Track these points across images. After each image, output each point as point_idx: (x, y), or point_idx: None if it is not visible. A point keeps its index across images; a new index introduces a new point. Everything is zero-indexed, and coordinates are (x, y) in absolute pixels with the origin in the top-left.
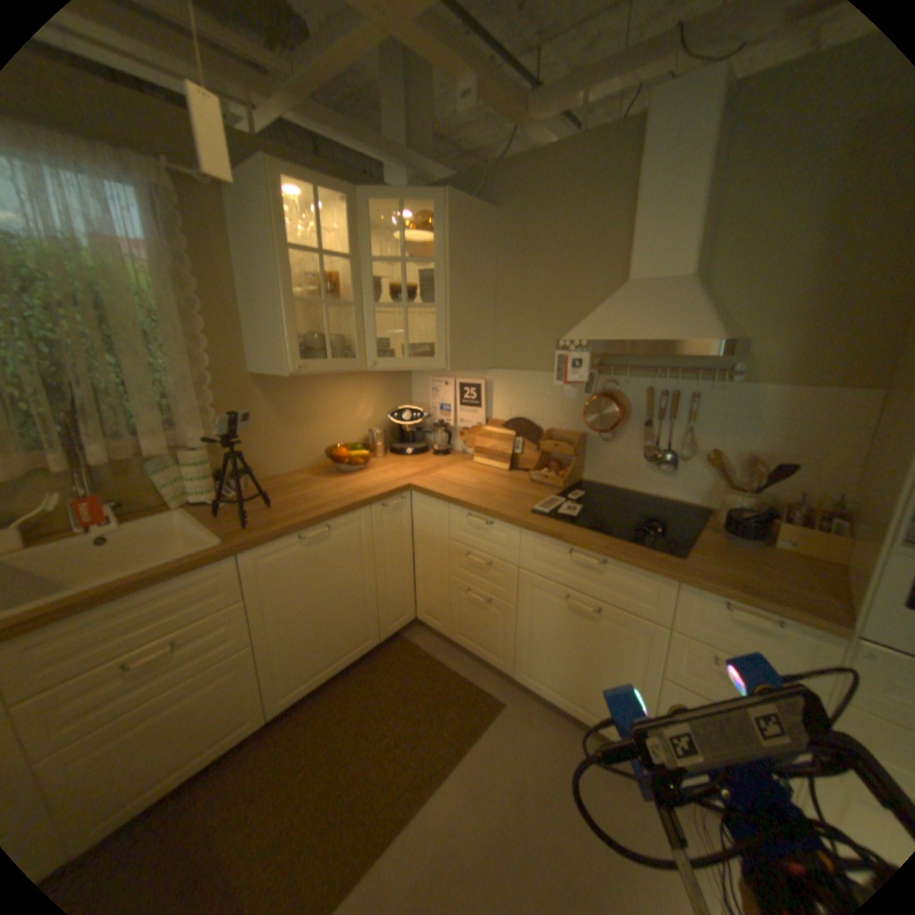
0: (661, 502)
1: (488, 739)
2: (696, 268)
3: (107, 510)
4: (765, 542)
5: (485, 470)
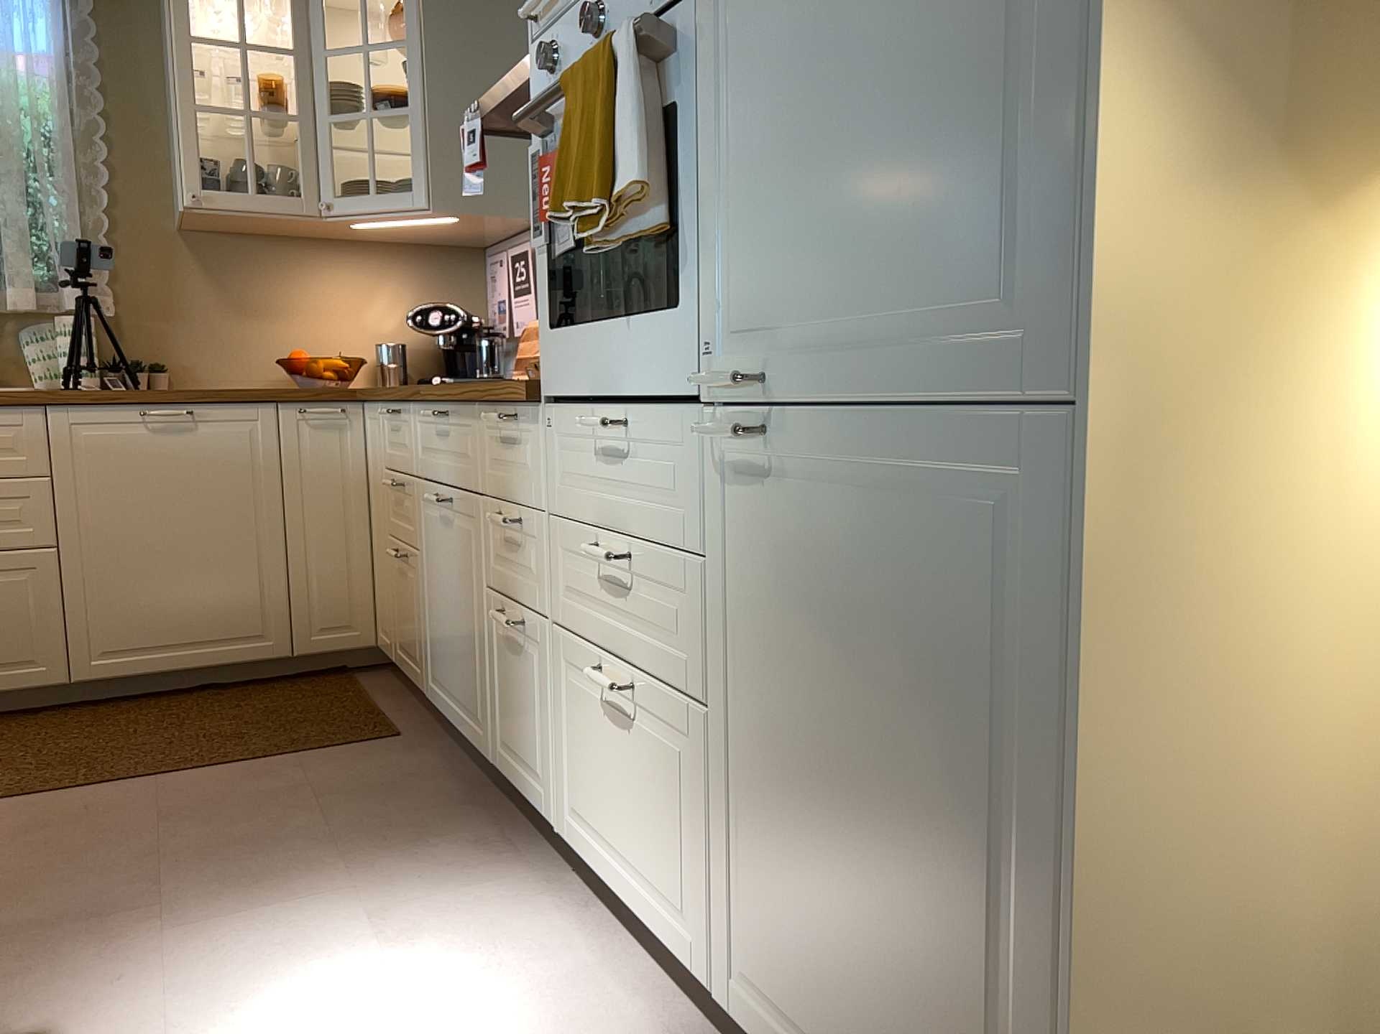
0: None
1: (332, 754)
2: None
3: None
4: None
5: None
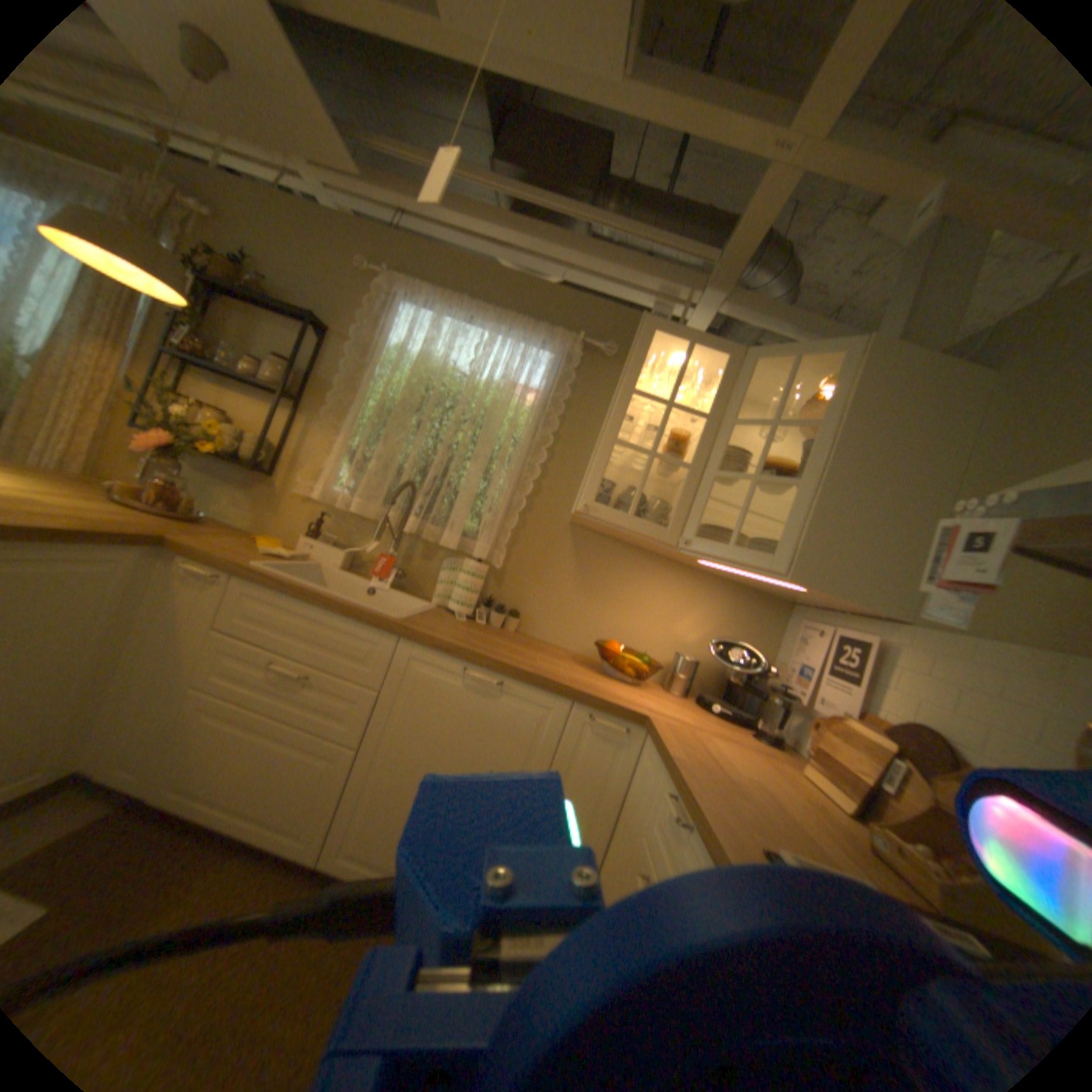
0: None
1: None
2: None
3: (394, 573)
4: None
5: (805, 792)
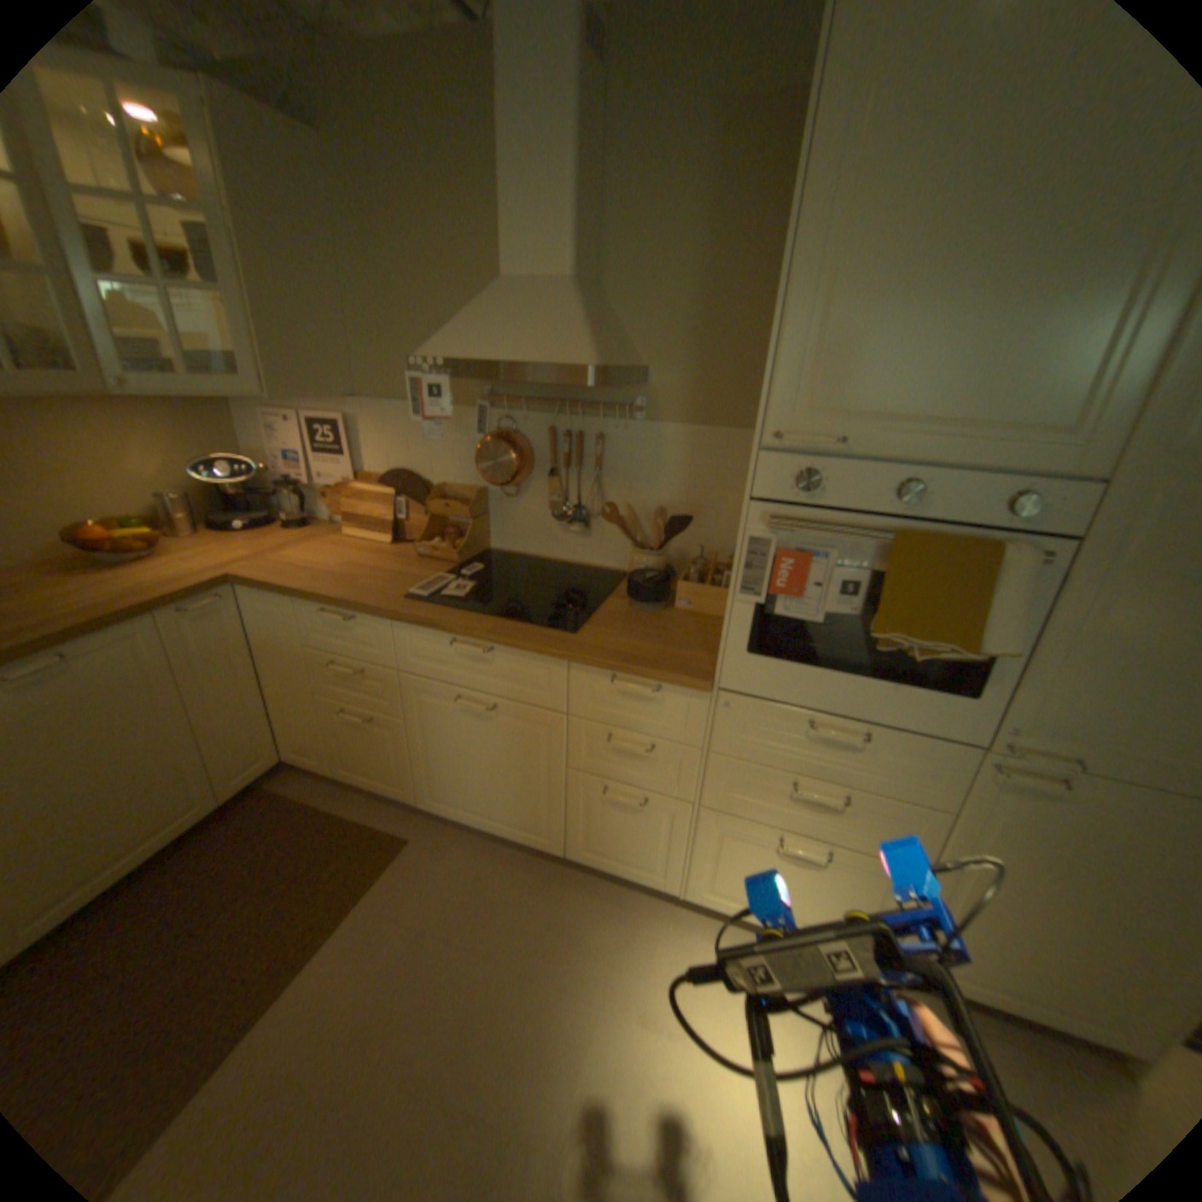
0: (575, 570)
1: (381, 887)
2: (574, 270)
3: None
4: (666, 604)
5: (358, 547)
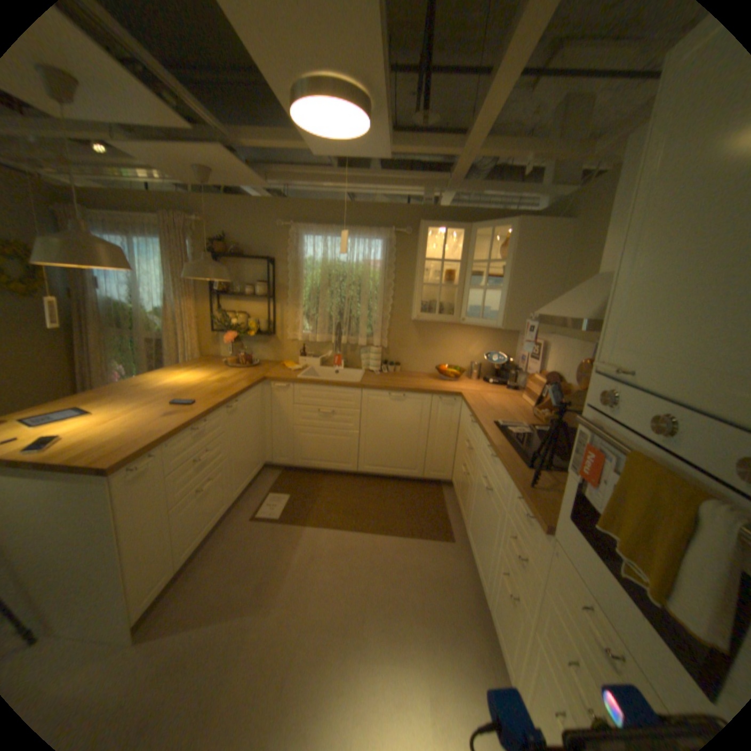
0: None
1: (429, 545)
2: None
3: (342, 363)
4: None
5: (519, 404)
